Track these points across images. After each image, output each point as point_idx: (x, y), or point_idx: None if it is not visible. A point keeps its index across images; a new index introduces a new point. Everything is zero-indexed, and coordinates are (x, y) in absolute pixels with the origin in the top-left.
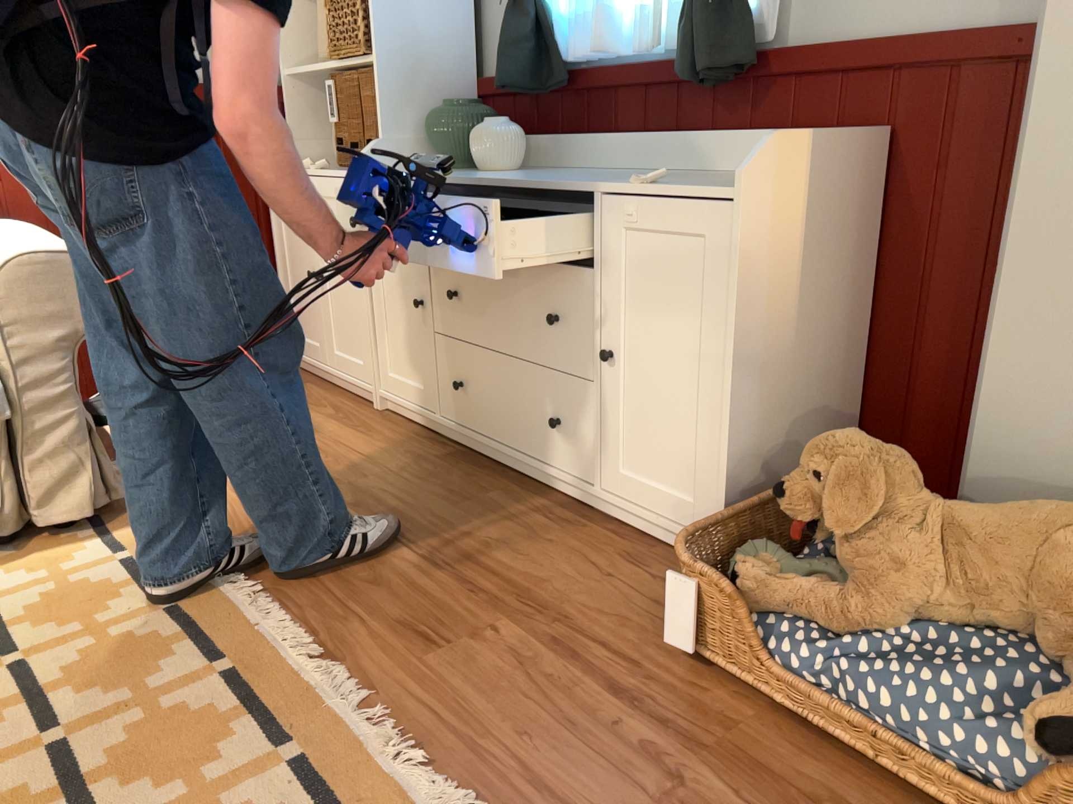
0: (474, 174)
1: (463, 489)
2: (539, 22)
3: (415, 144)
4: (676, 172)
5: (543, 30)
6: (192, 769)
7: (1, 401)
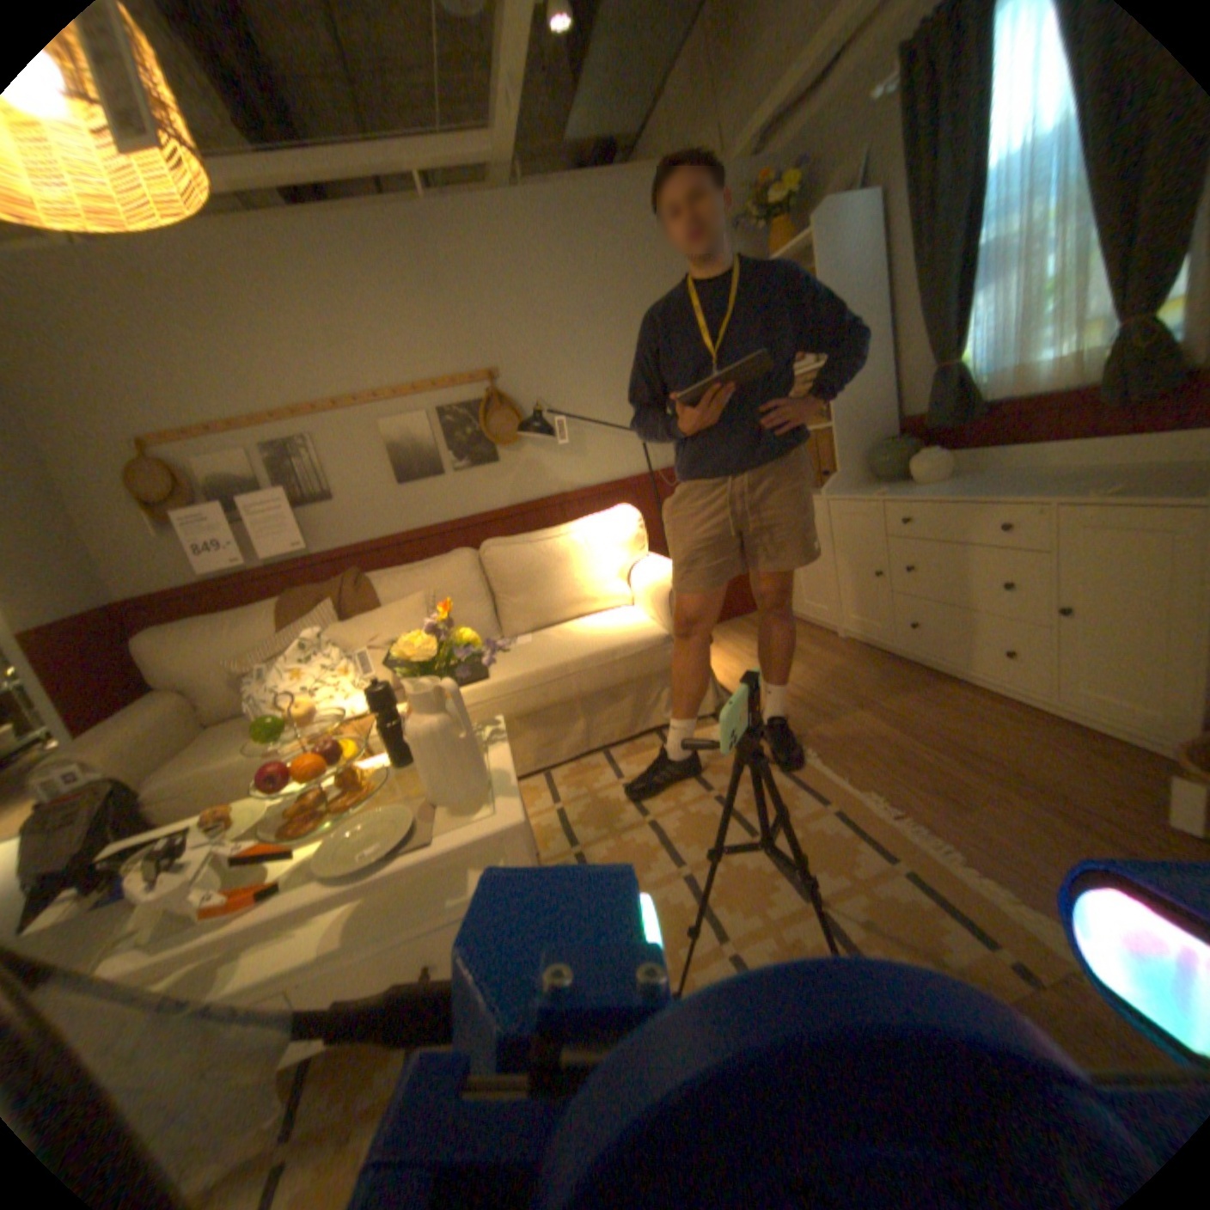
0: (918, 487)
1: (934, 696)
2: (962, 376)
3: (861, 469)
4: (1101, 465)
5: (963, 380)
6: (847, 871)
7: (673, 655)
